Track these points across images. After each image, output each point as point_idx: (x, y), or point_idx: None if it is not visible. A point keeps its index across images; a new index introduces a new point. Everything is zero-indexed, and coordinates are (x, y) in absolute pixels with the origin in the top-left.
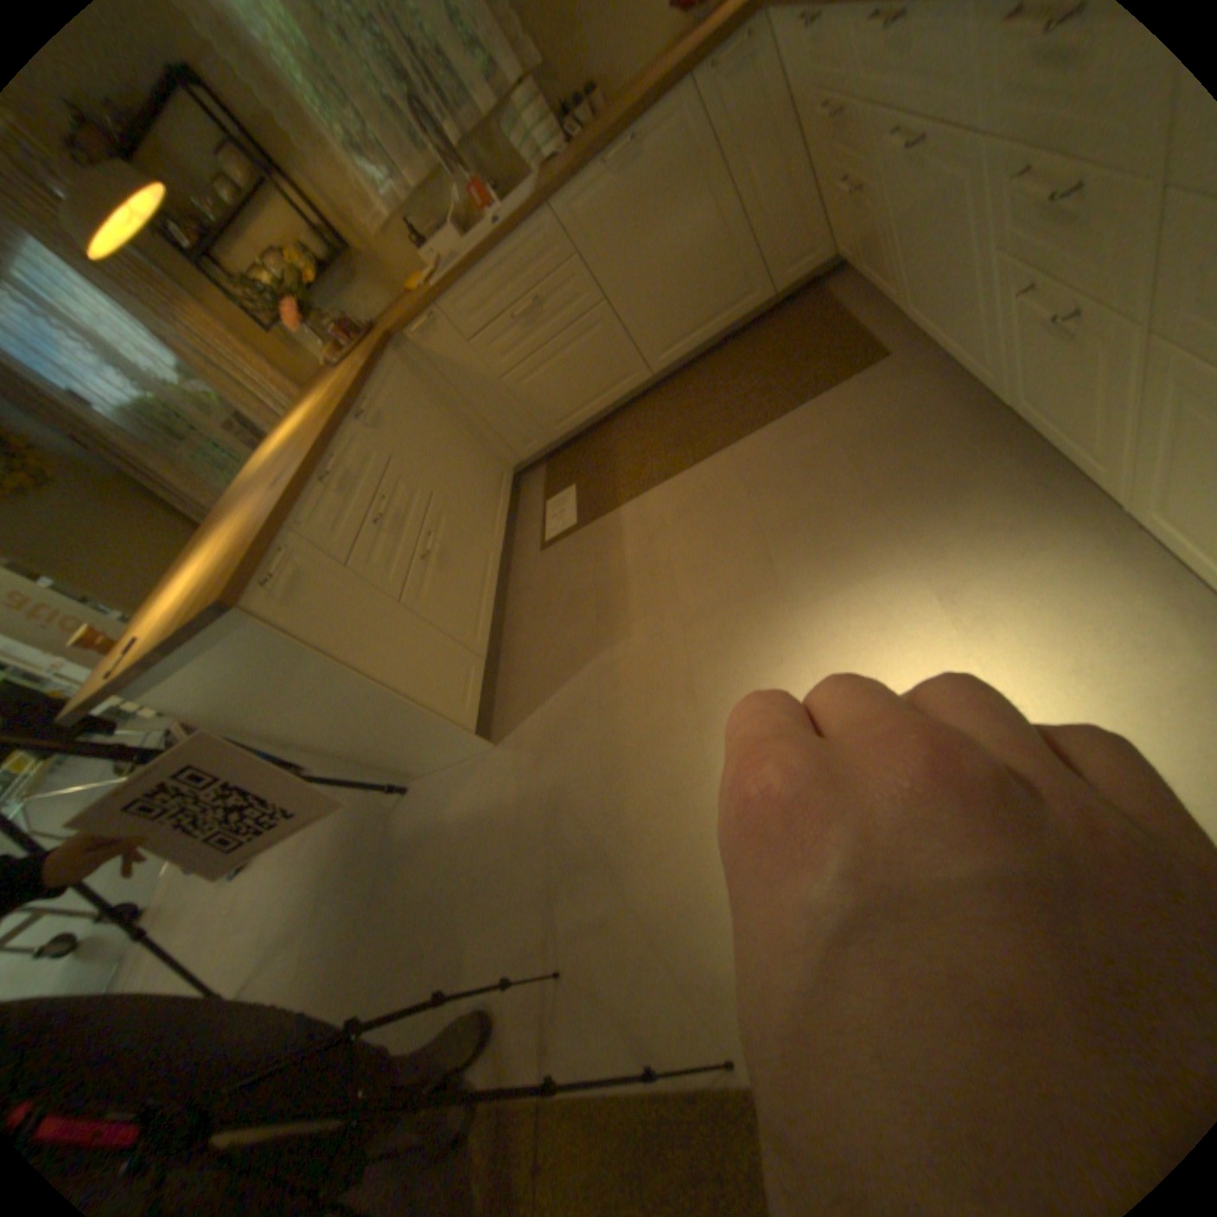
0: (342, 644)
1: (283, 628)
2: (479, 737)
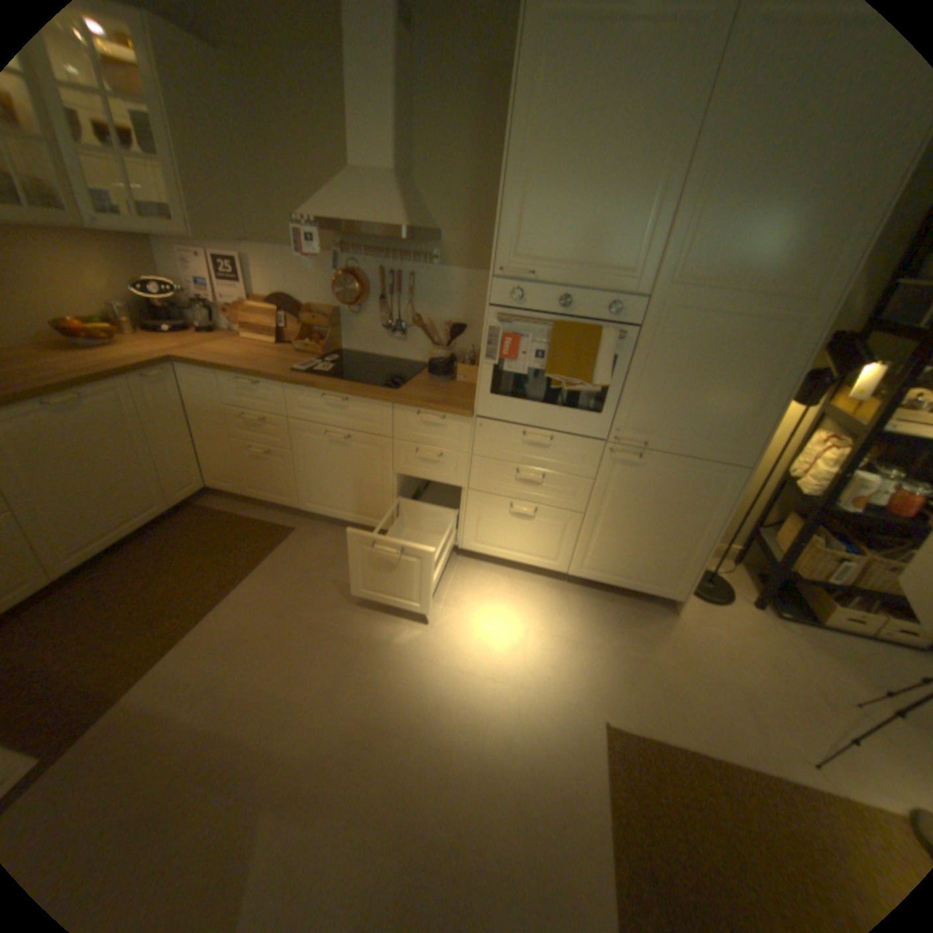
0: None
1: None
2: None
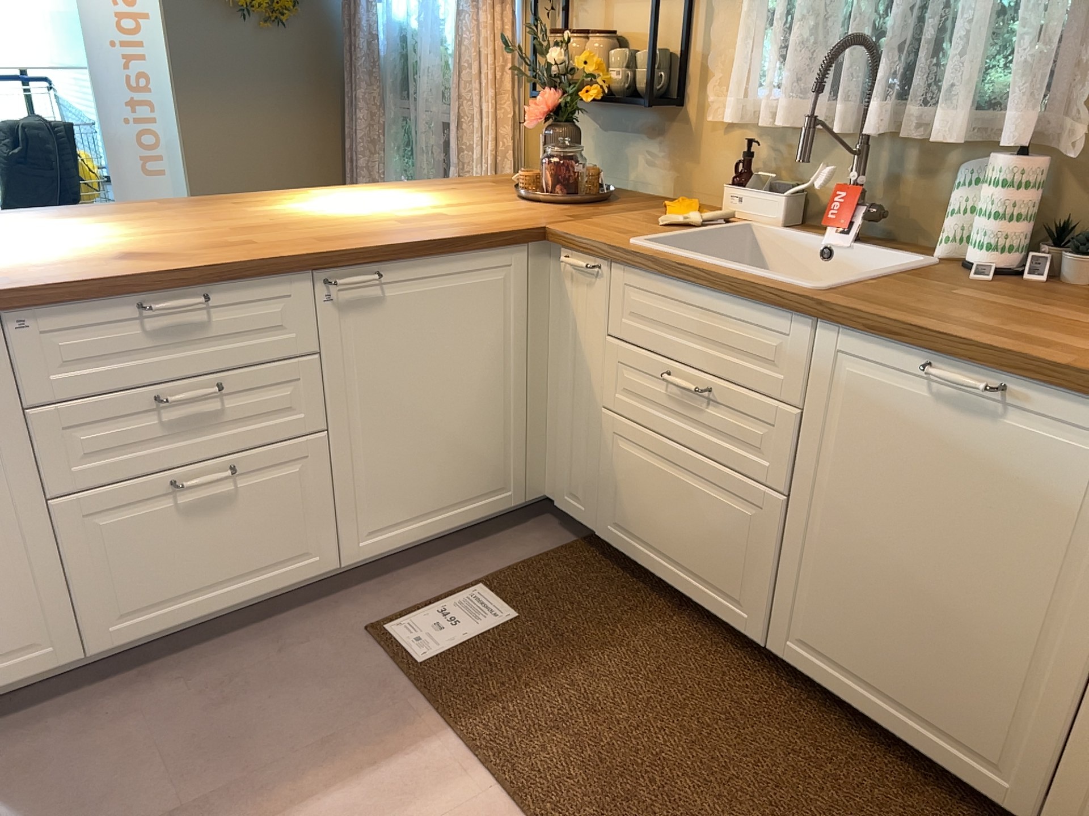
0: None
1: None
2: None
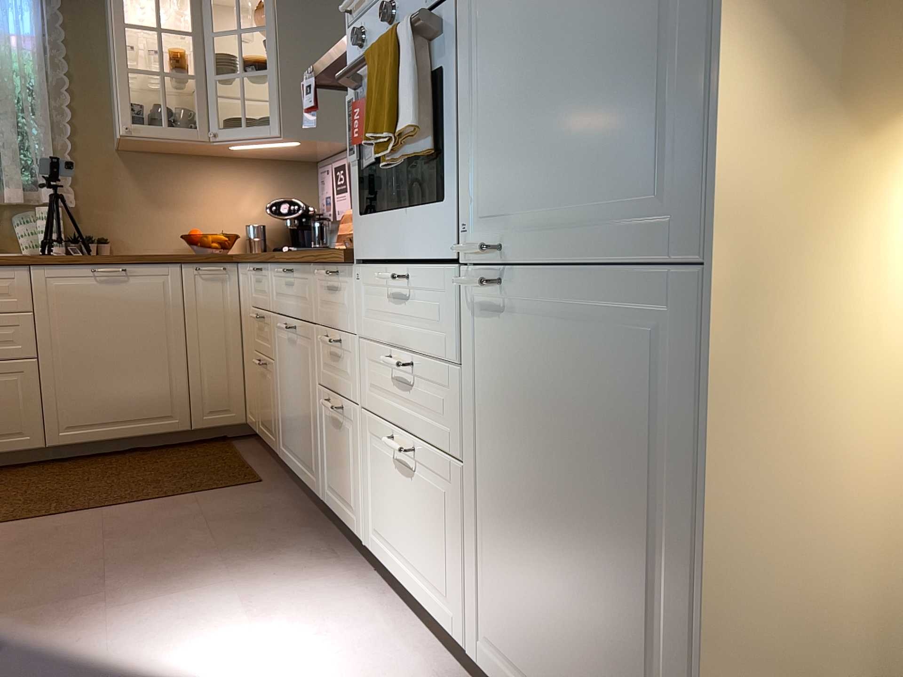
0: None
1: None
2: None
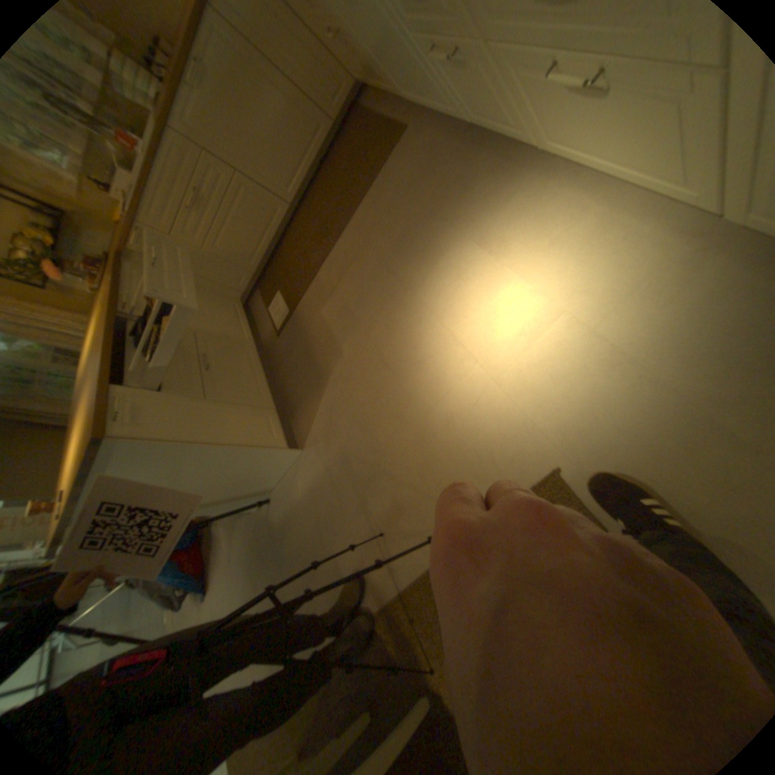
0: (183, 433)
1: (143, 438)
2: (292, 449)
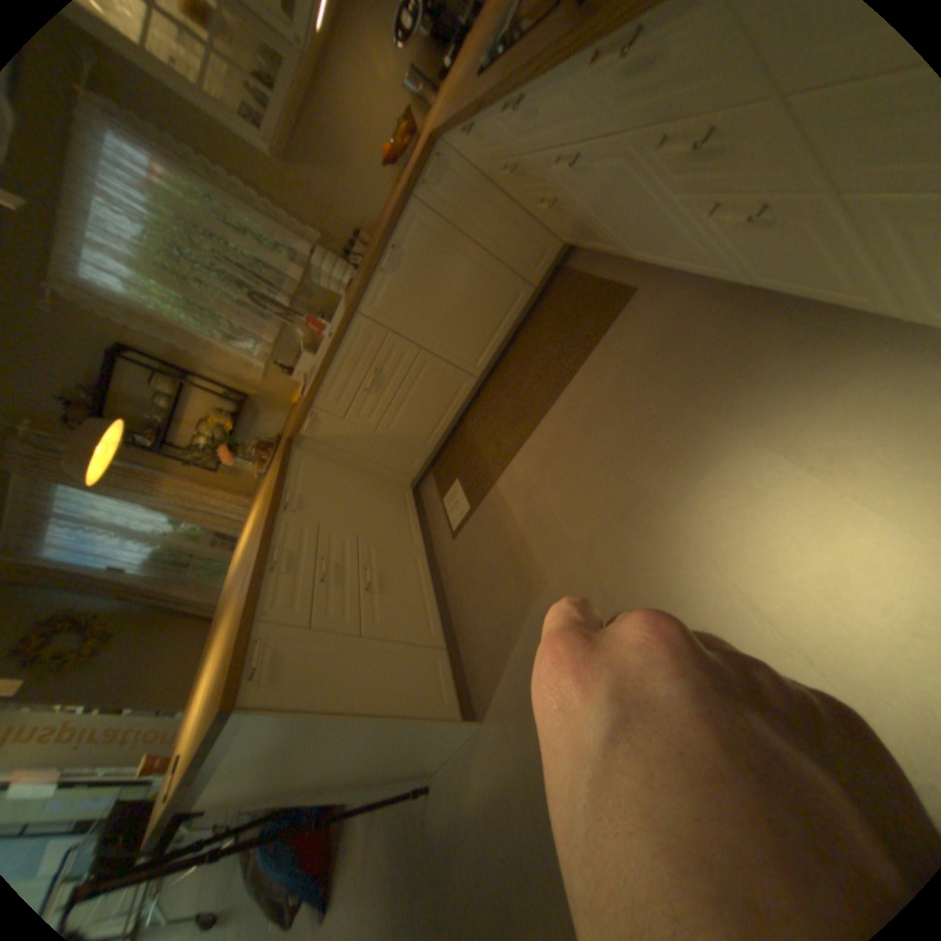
0: (327, 698)
1: (278, 708)
2: (466, 722)
